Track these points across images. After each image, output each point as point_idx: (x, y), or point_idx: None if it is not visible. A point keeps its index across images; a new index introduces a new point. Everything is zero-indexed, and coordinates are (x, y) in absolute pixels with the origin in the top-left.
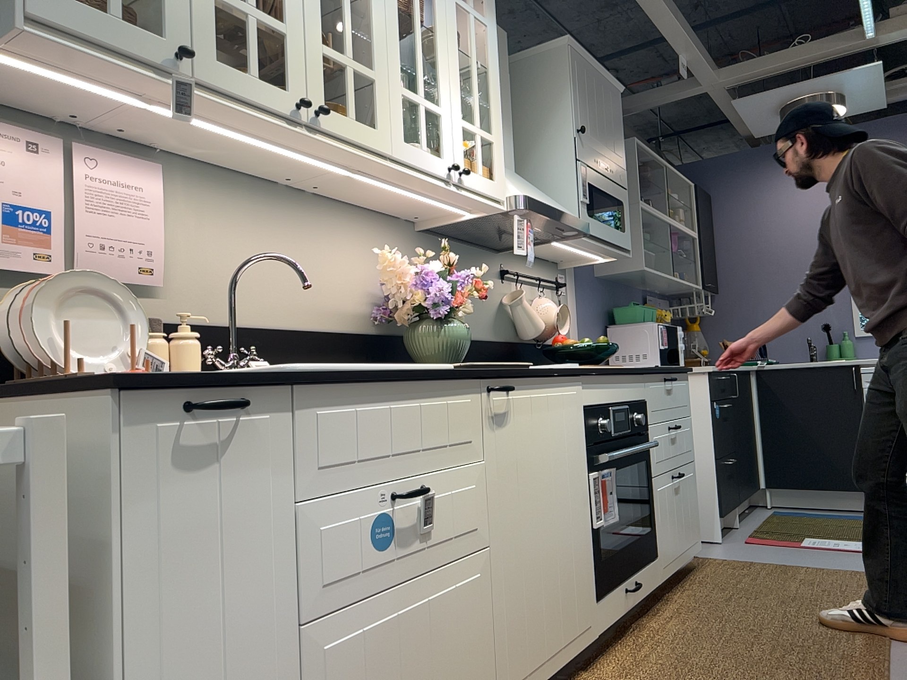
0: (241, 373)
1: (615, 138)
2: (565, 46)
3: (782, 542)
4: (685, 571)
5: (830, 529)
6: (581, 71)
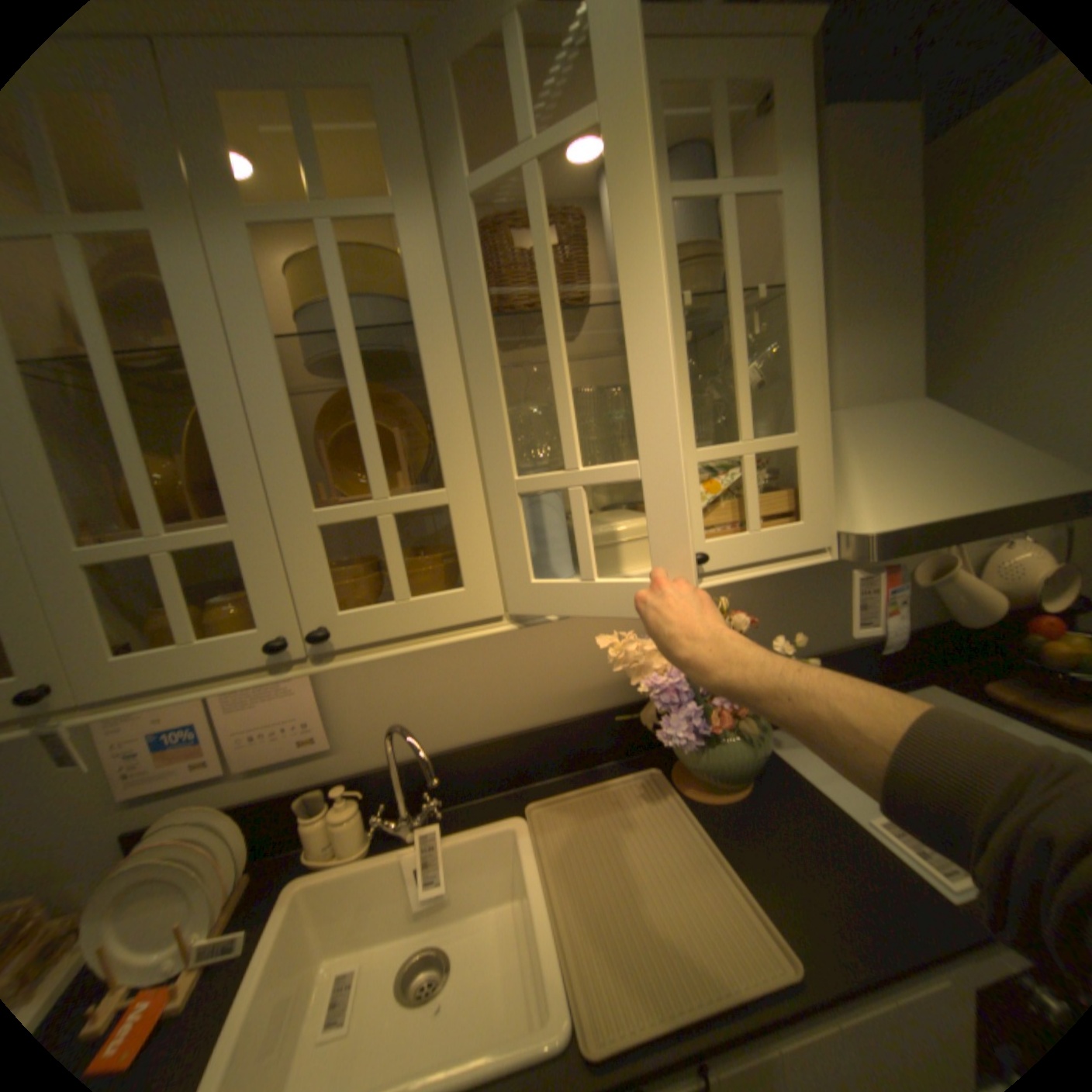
0: None
1: None
2: None
3: None
4: None
5: None
6: None
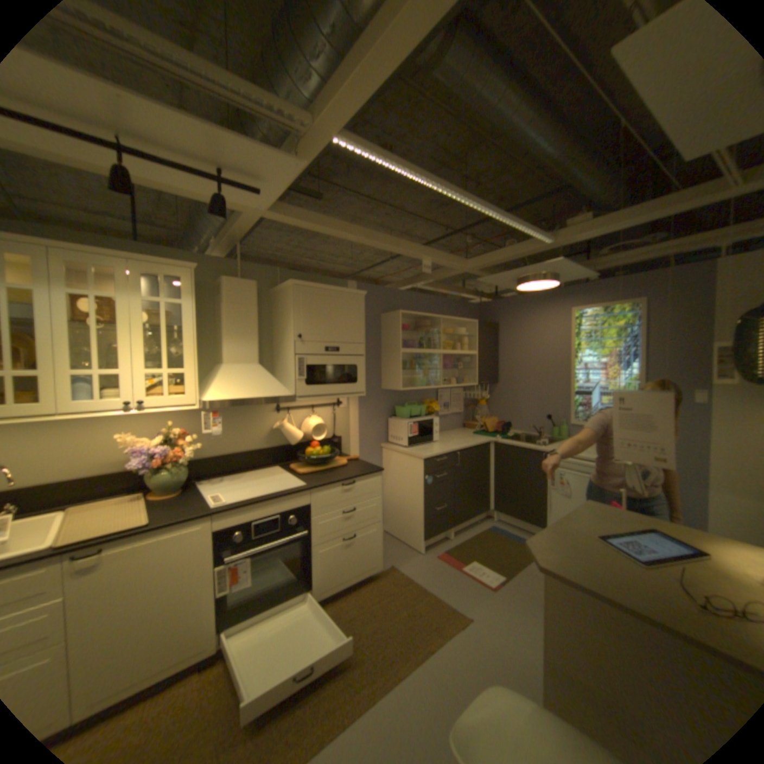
0: None
1: (349, 327)
2: (292, 284)
3: (454, 564)
4: (368, 581)
5: (499, 557)
6: (307, 296)
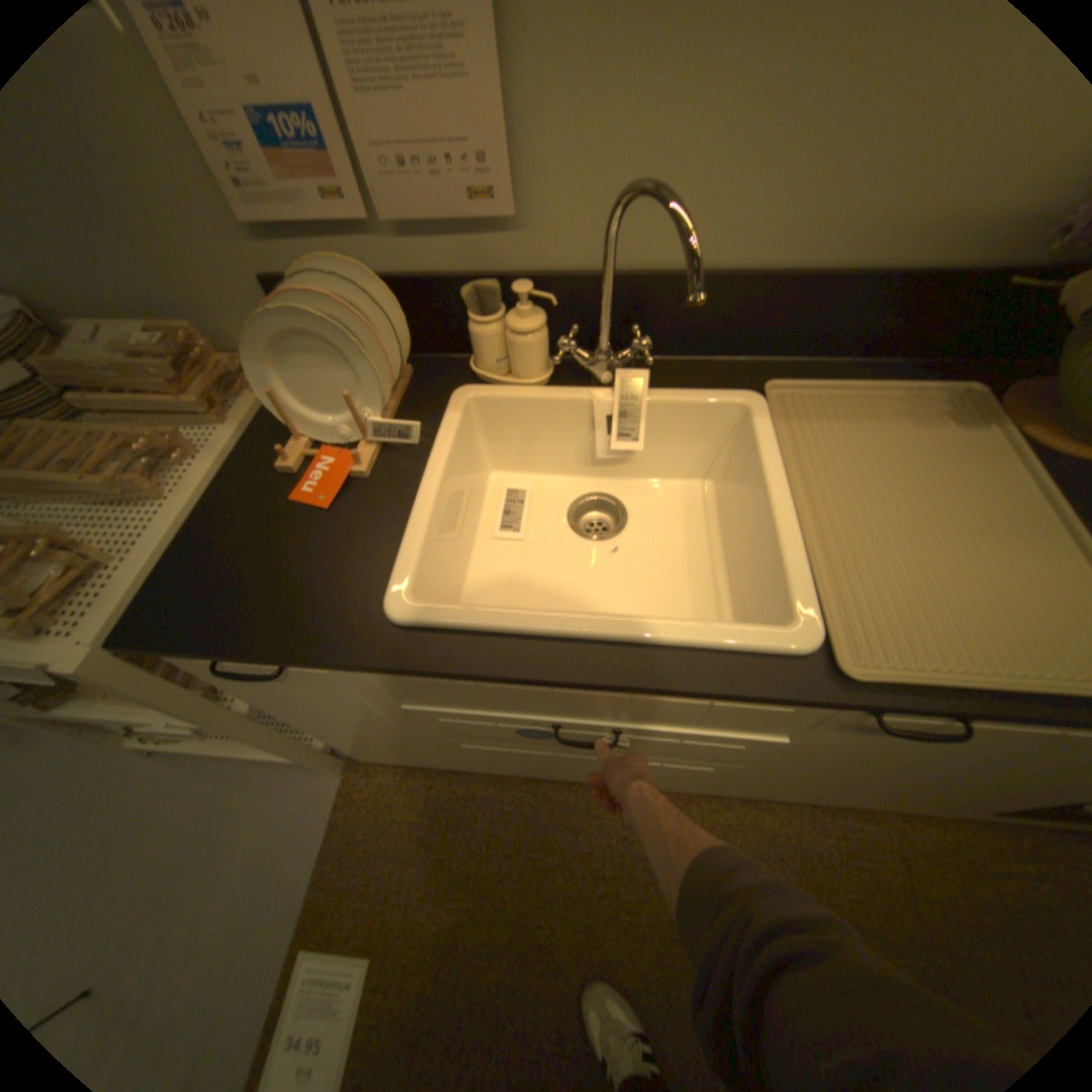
0: (299, 630)
1: None
2: None
3: None
4: None
5: None
6: None
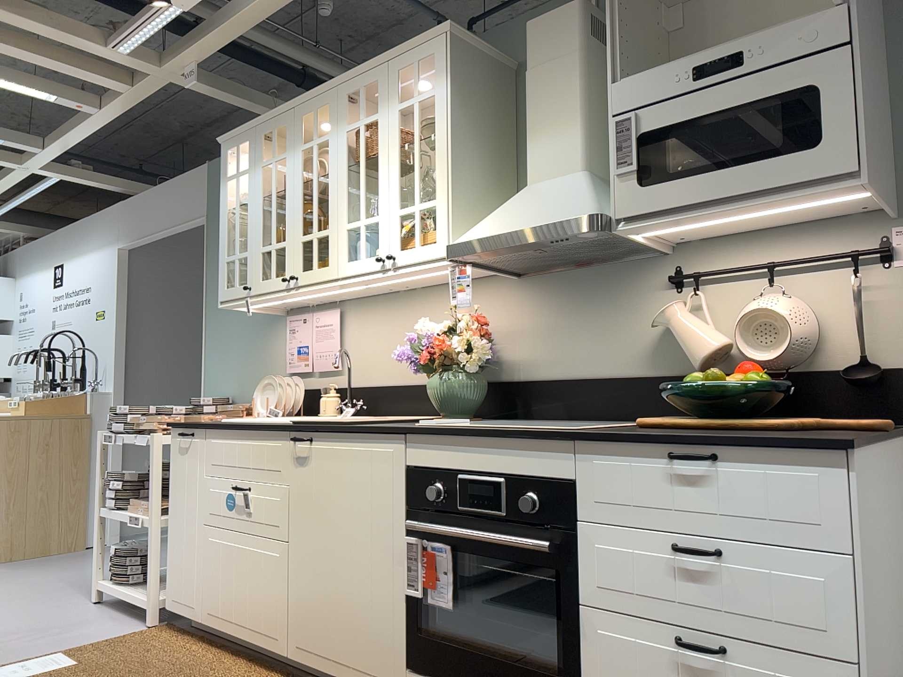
0: (203, 422)
1: None
2: None
3: None
4: None
5: None
6: None
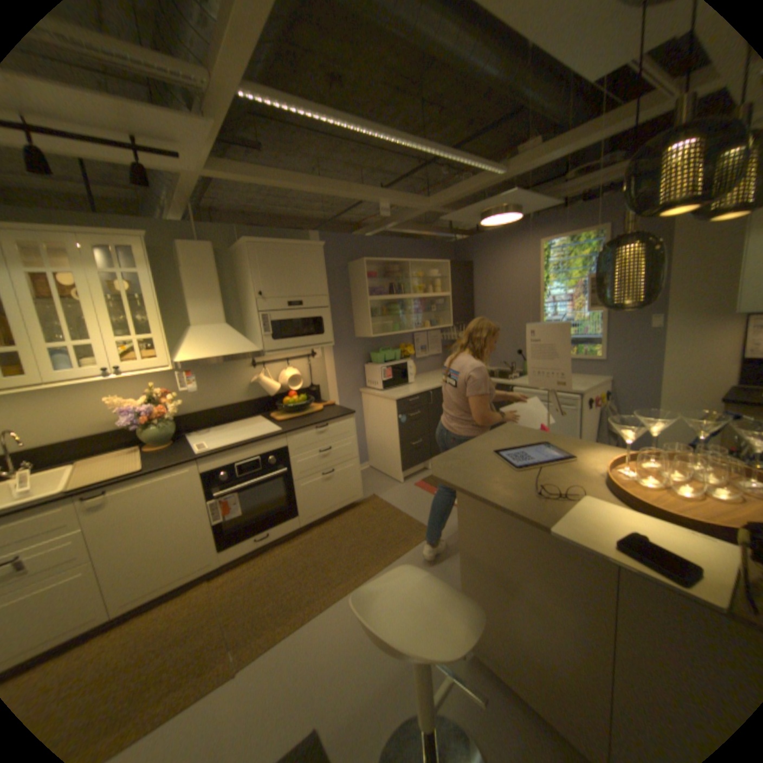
0: None
1: (310, 280)
2: (245, 242)
3: (428, 489)
4: (351, 507)
5: None
6: (262, 253)
